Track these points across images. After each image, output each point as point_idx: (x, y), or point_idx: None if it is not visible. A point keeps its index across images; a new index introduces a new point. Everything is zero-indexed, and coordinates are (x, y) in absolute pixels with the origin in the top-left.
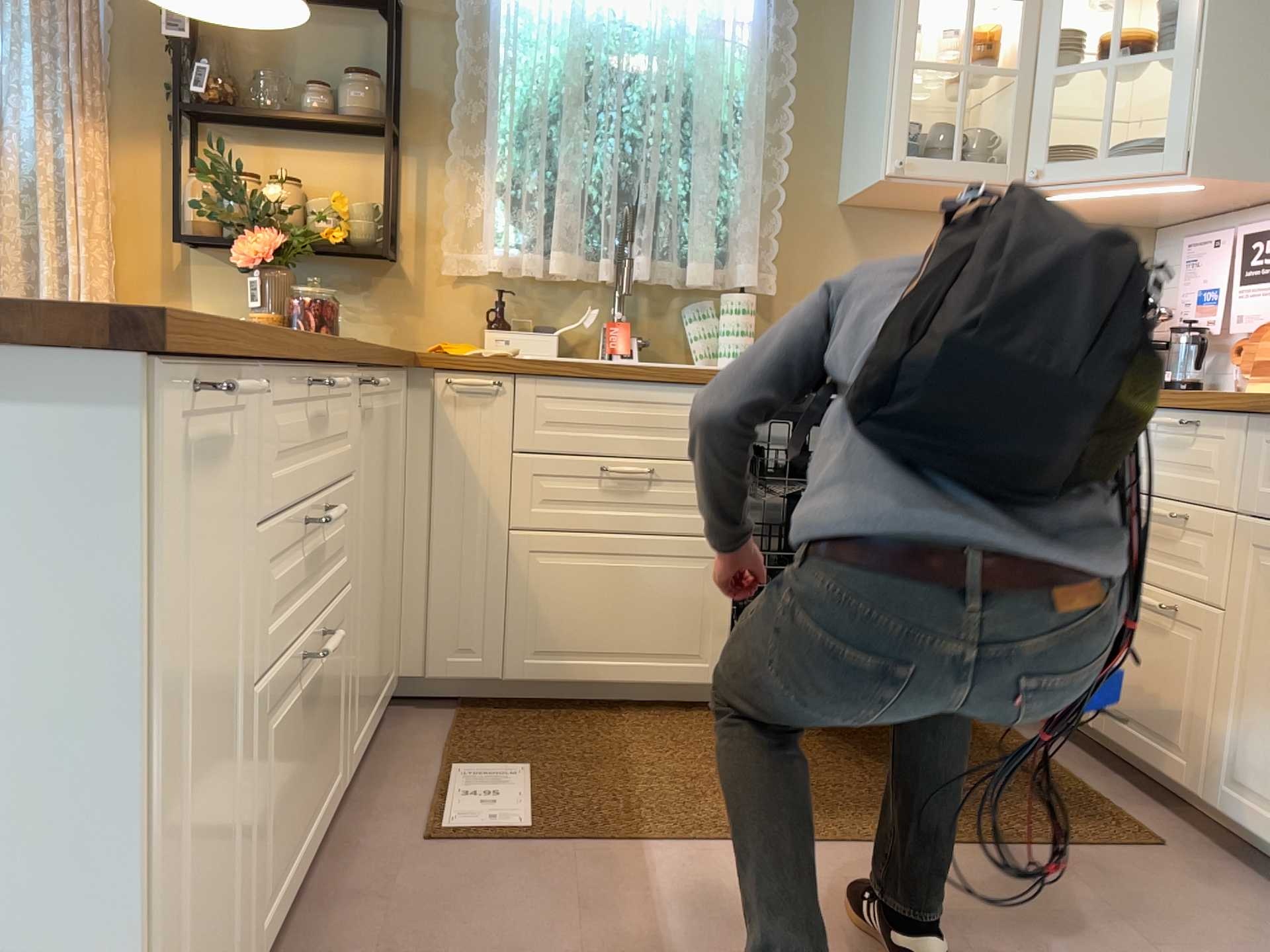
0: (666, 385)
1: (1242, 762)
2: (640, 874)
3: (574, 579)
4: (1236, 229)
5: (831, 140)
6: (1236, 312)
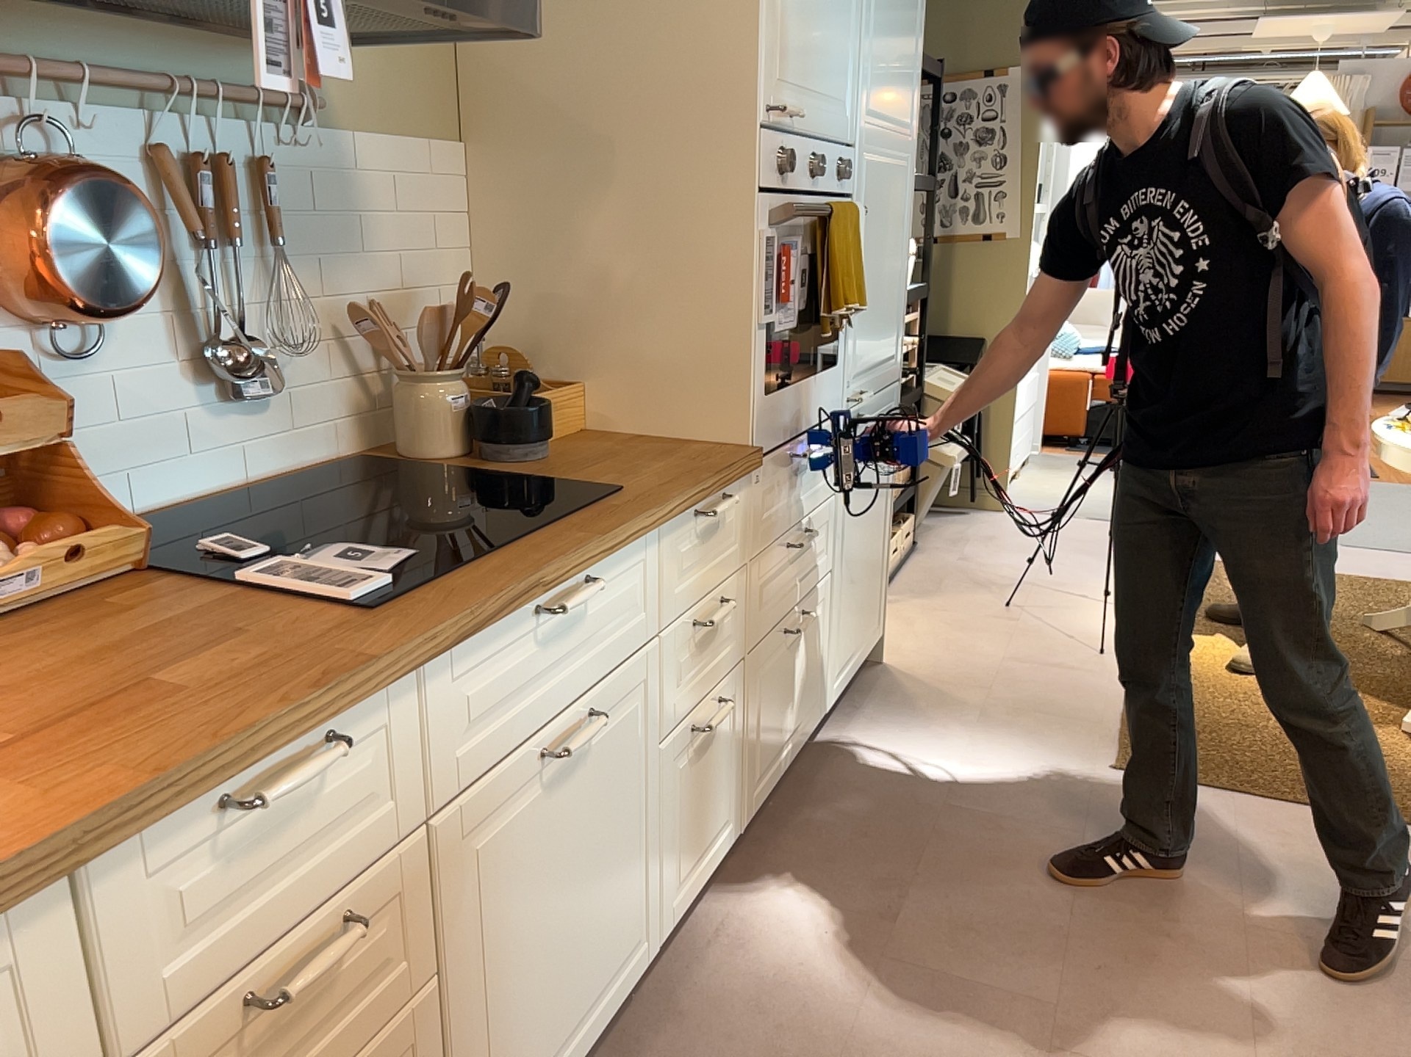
0: None
1: None
2: None
3: None
4: None
5: None
6: None
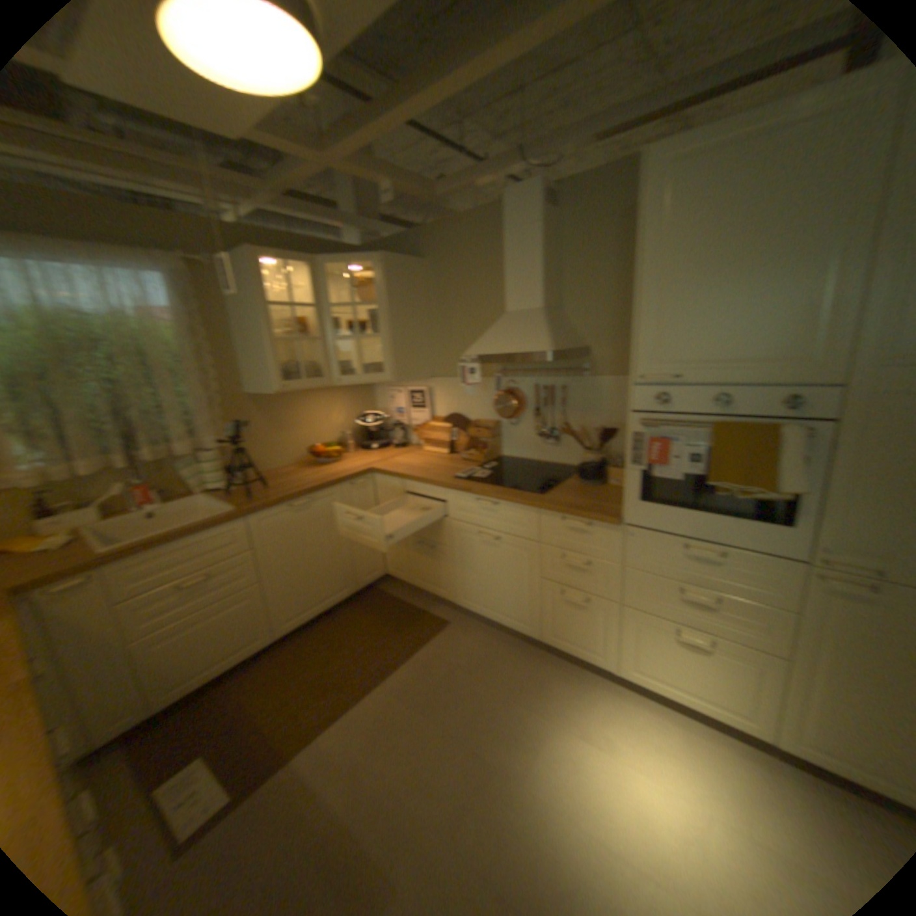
0: (205, 534)
1: (466, 591)
2: (301, 779)
3: (182, 645)
4: (406, 388)
5: (234, 365)
6: (413, 418)
